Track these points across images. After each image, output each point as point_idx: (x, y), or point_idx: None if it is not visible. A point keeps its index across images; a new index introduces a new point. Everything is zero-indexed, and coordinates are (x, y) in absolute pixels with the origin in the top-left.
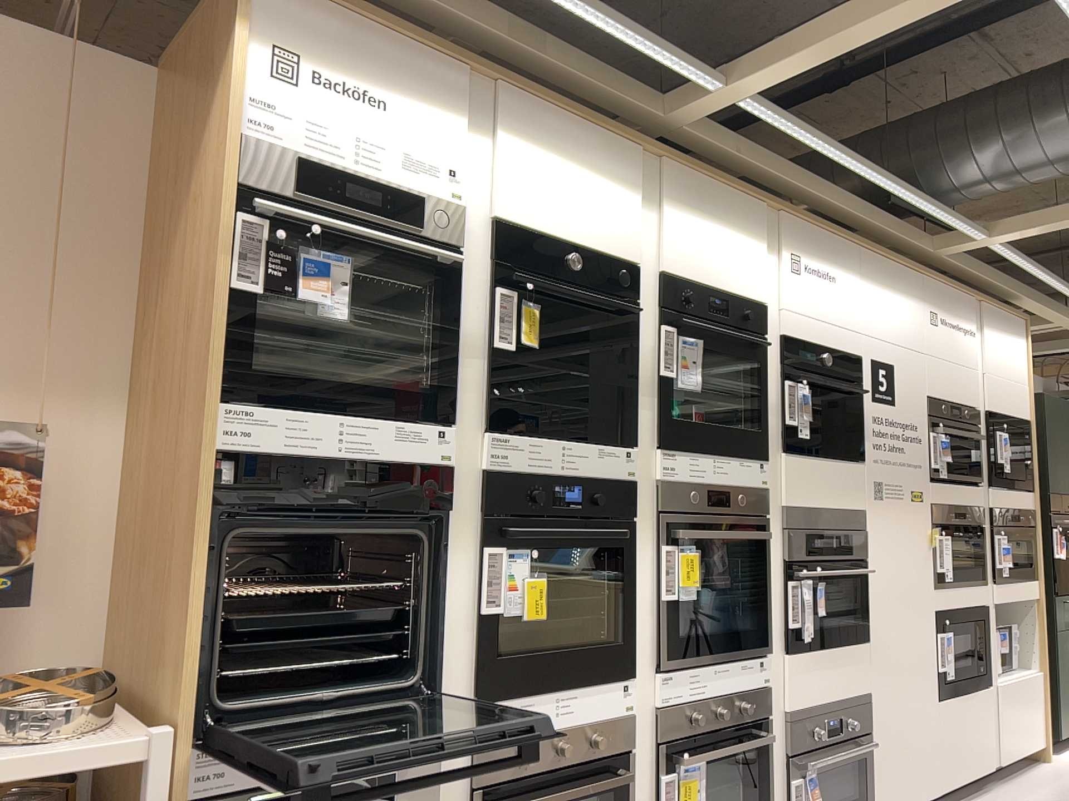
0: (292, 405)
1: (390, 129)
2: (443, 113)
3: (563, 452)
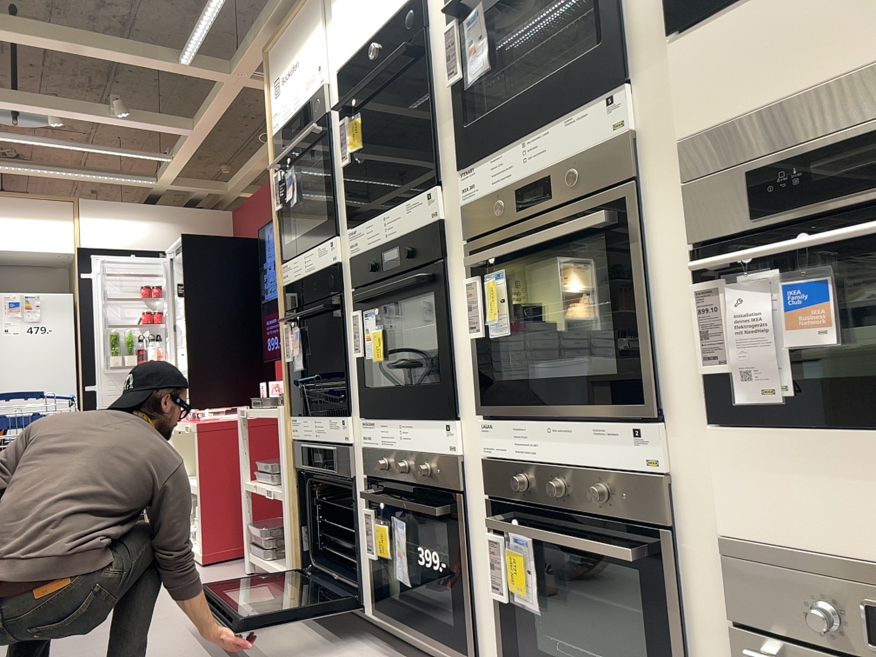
0: (291, 257)
1: (297, 73)
2: (310, 33)
3: (383, 222)
